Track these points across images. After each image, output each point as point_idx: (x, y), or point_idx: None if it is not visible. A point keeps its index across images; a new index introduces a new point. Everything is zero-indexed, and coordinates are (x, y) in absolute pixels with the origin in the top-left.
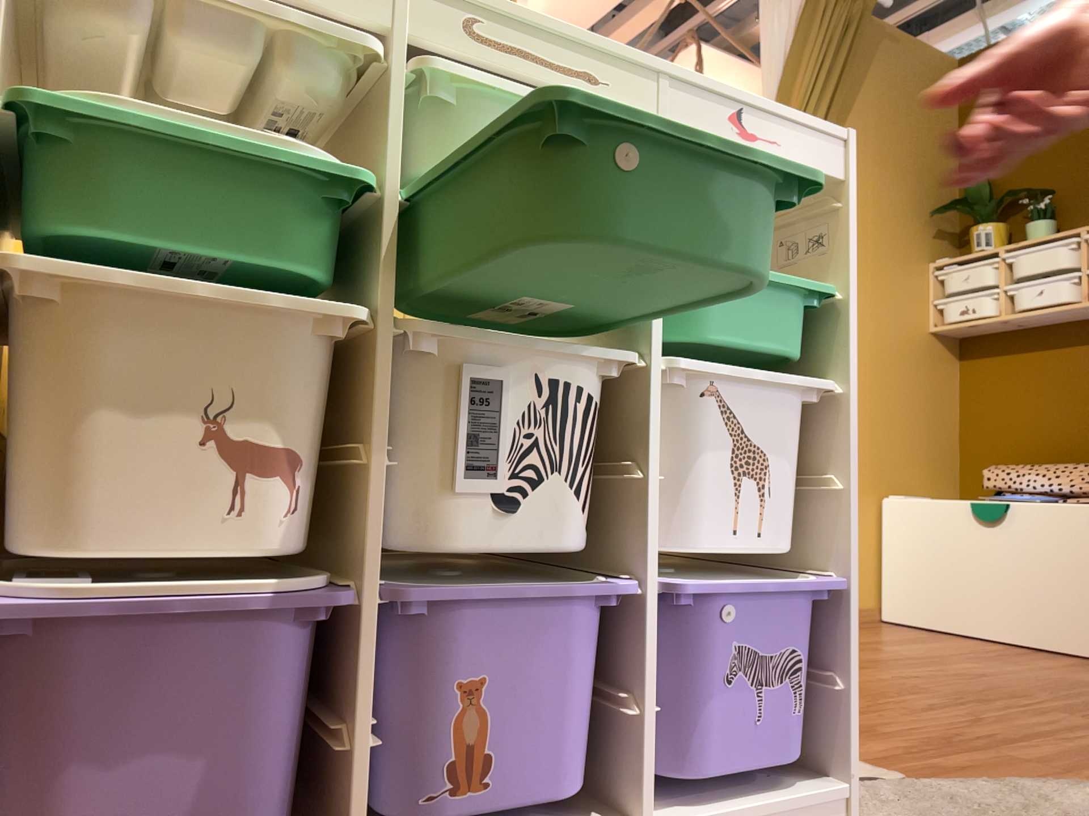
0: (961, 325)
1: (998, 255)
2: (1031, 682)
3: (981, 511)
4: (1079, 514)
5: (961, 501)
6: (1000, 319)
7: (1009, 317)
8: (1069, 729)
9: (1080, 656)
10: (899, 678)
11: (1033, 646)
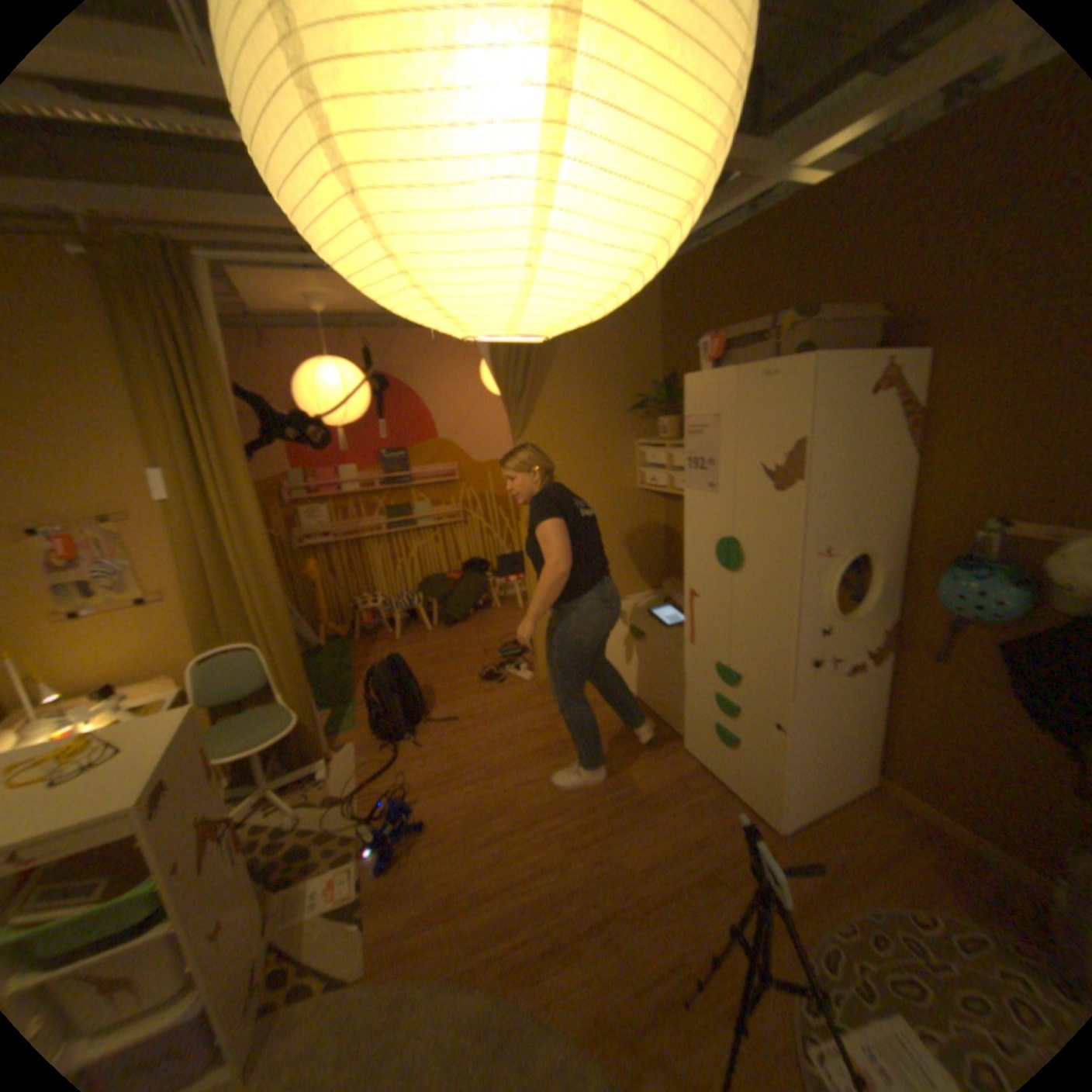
0: (654, 490)
1: (671, 445)
2: (592, 794)
3: (635, 637)
4: (673, 658)
5: (628, 628)
6: (671, 493)
7: (675, 493)
8: (536, 885)
9: (673, 733)
10: (513, 797)
11: (657, 717)
